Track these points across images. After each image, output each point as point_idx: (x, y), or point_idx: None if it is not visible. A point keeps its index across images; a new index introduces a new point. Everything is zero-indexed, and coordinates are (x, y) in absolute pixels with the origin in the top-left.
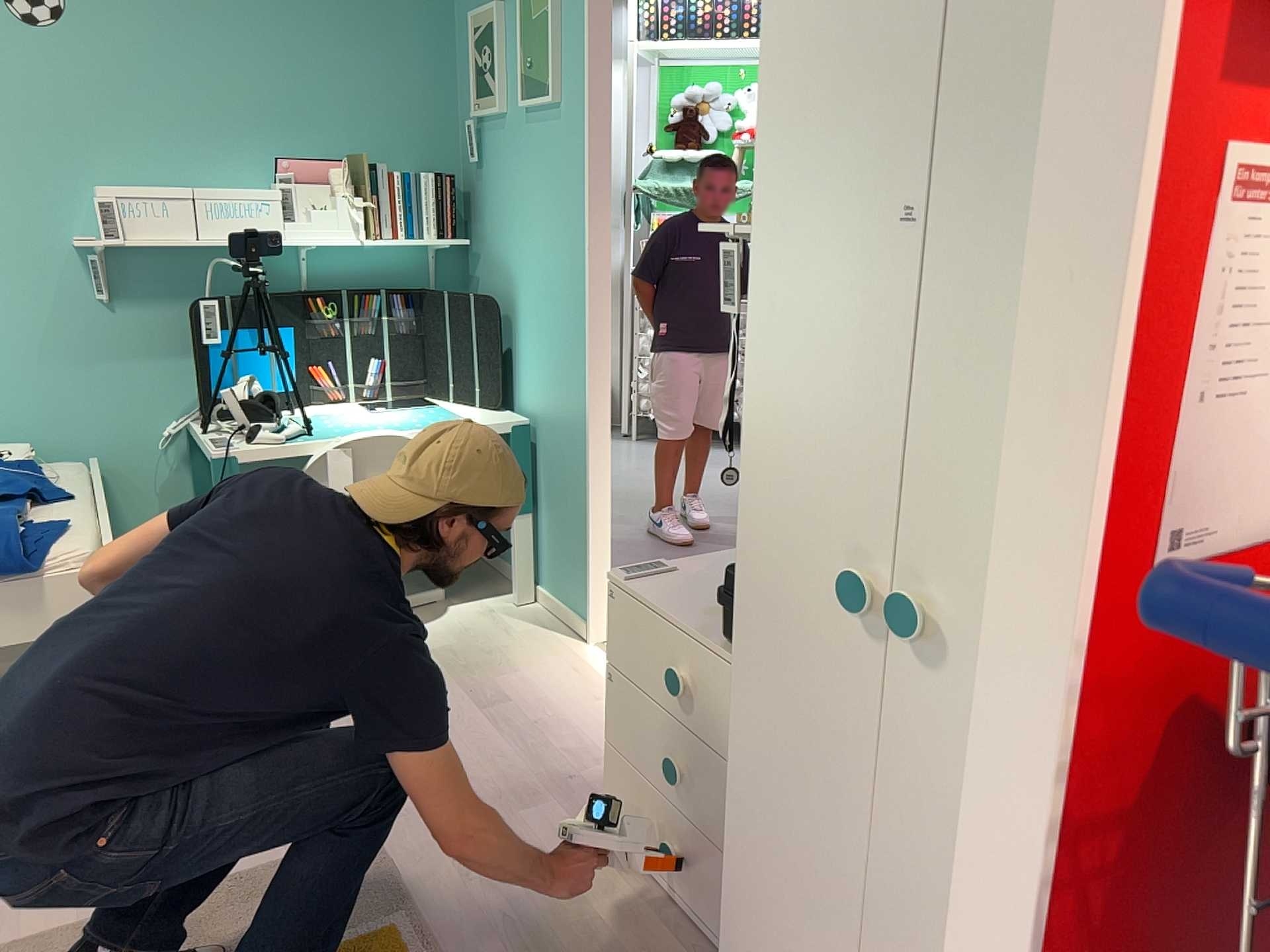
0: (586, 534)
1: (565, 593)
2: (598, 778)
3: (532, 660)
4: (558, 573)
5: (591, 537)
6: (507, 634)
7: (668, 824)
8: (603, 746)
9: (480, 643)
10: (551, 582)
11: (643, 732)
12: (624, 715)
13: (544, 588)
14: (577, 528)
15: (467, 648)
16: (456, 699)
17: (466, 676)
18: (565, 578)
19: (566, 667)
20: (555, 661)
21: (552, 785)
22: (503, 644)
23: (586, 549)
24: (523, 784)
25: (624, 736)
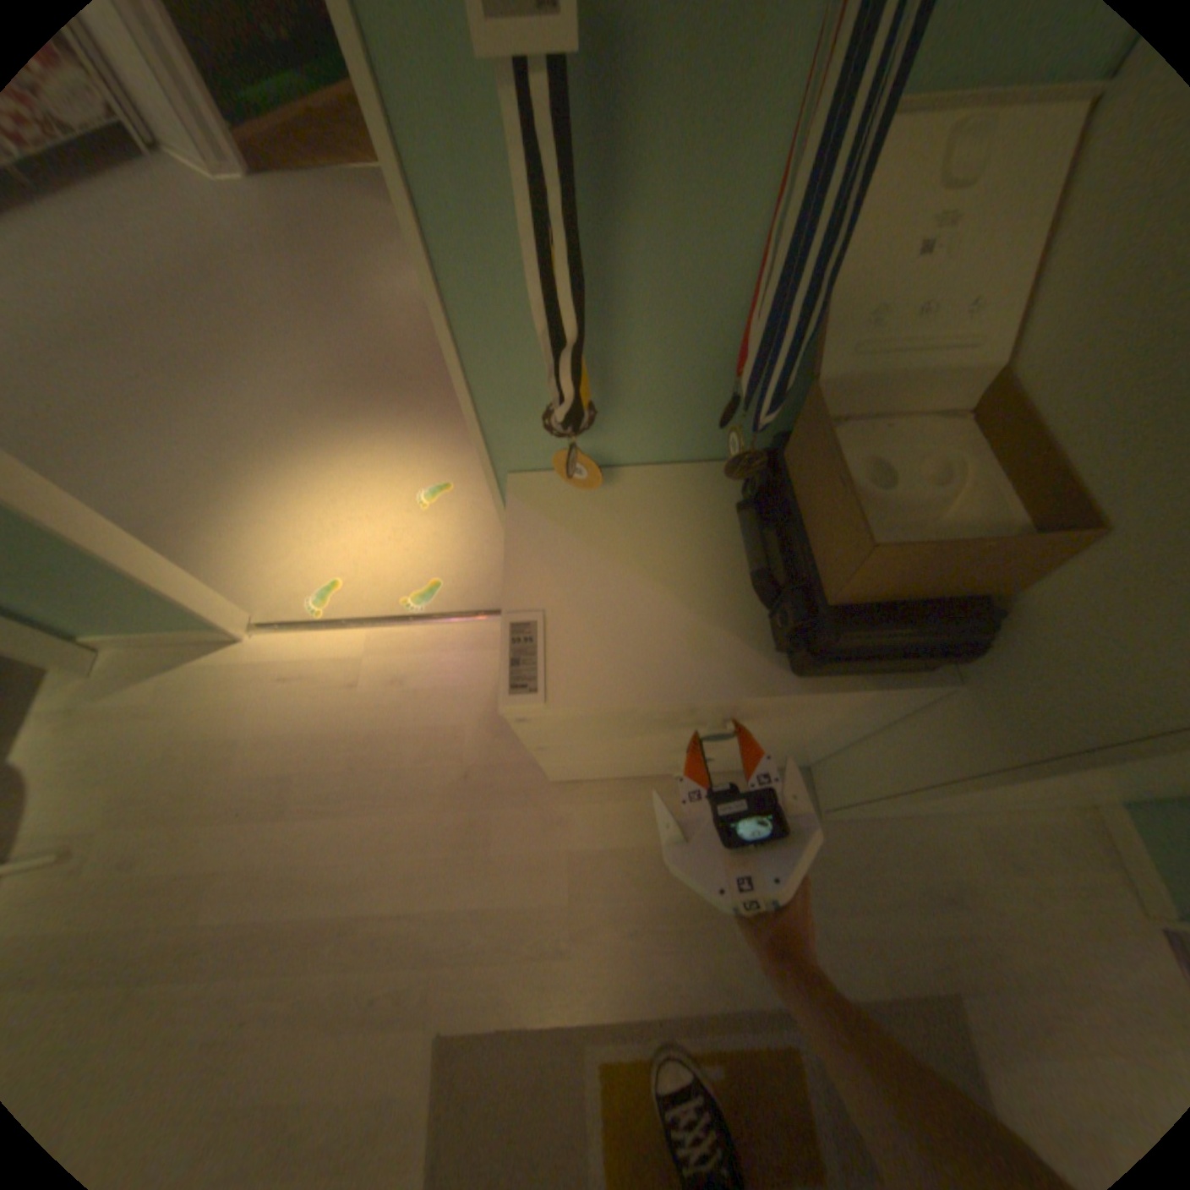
0: (114, 573)
1: (140, 625)
2: (480, 752)
3: (224, 717)
4: (101, 618)
5: (132, 571)
6: (142, 718)
7: (670, 764)
8: (433, 722)
9: (136, 759)
10: (98, 628)
11: (621, 752)
12: (580, 755)
13: (91, 635)
14: (84, 574)
15: (133, 780)
16: (239, 841)
17: (196, 807)
18: (123, 617)
19: (266, 687)
20: (246, 692)
21: (465, 802)
22: (161, 733)
23: (134, 584)
24: (446, 832)
25: (581, 760)
